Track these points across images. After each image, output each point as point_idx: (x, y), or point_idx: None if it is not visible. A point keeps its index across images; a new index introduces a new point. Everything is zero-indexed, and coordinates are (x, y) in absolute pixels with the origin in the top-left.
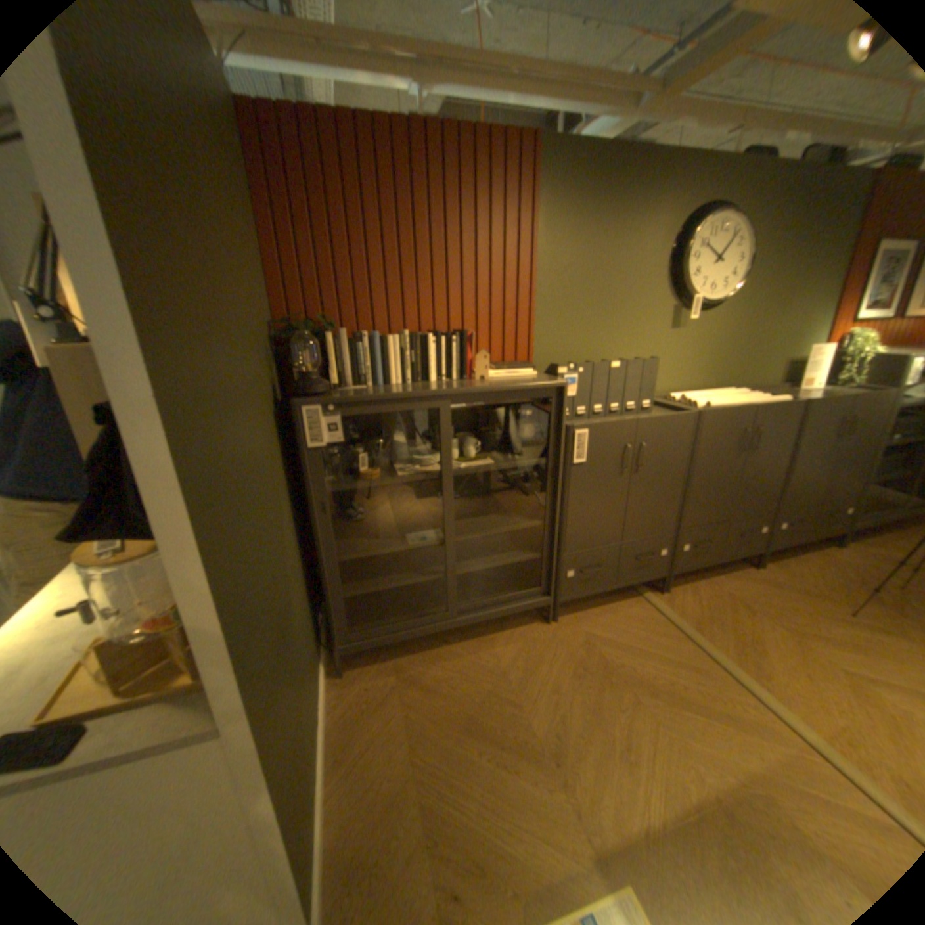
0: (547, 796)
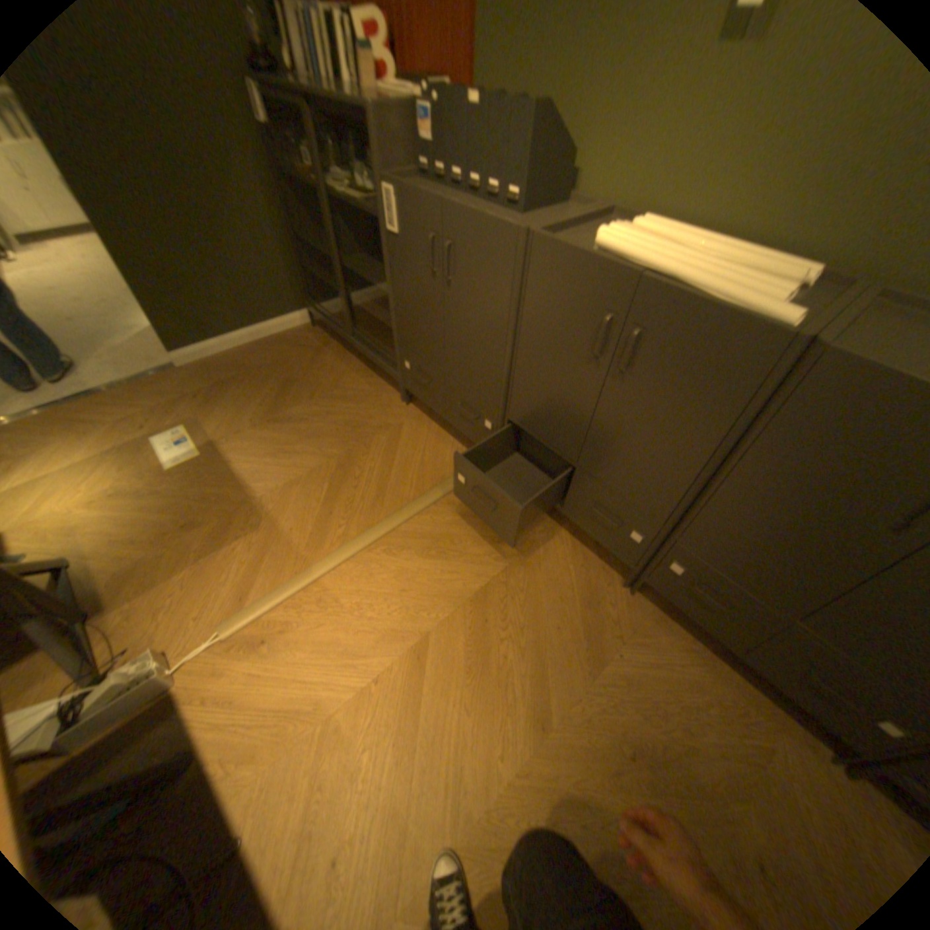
0: (249, 419)
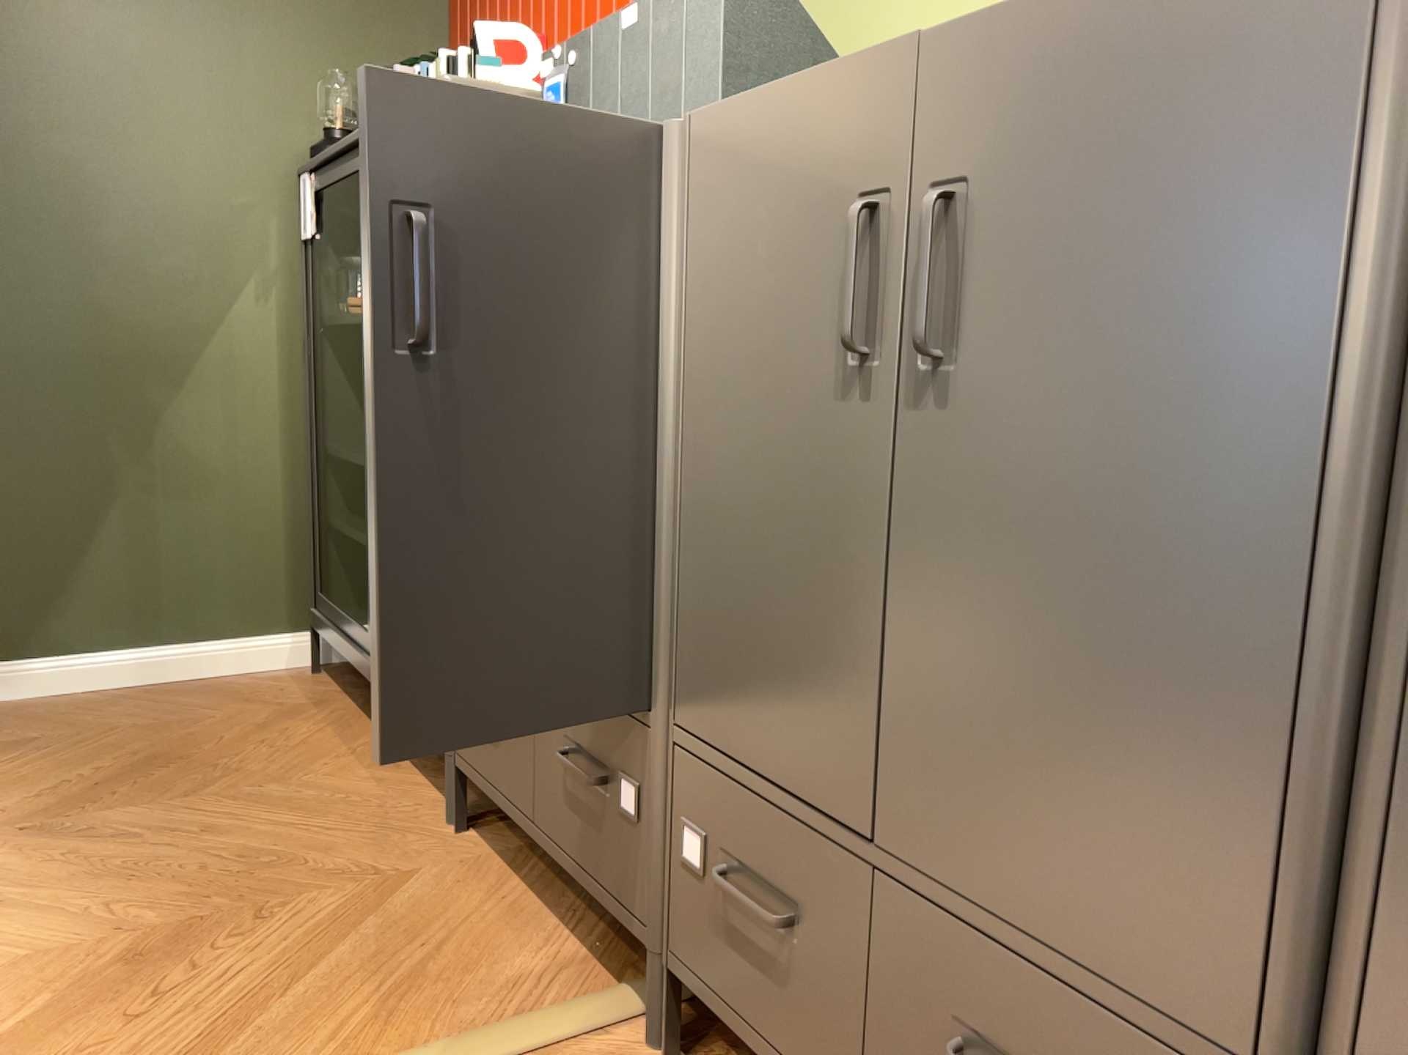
0: None
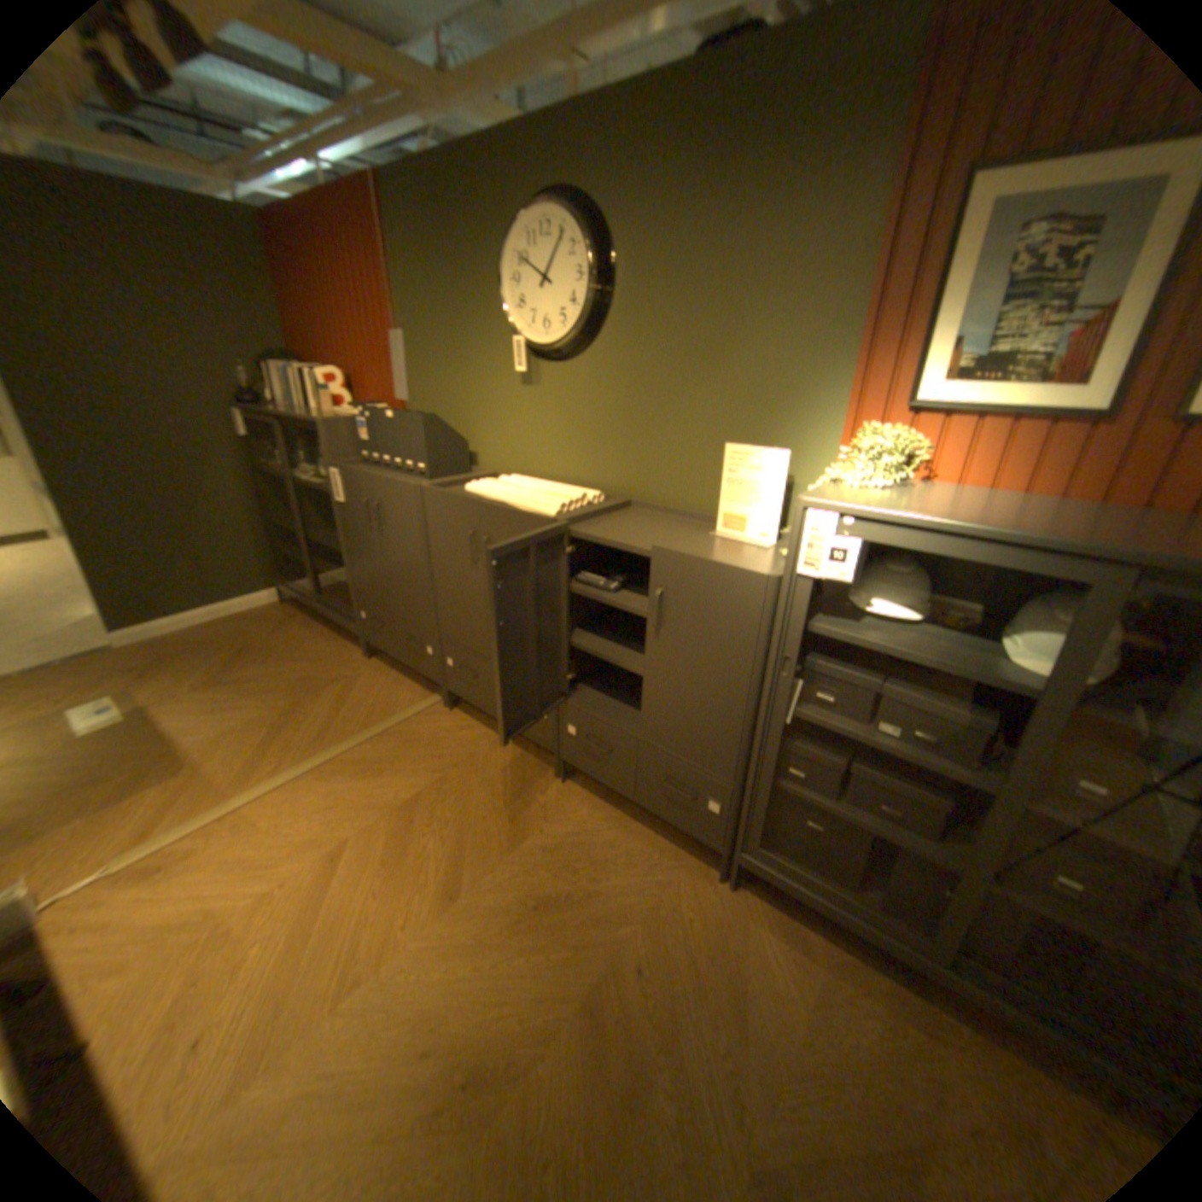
0: (188, 686)
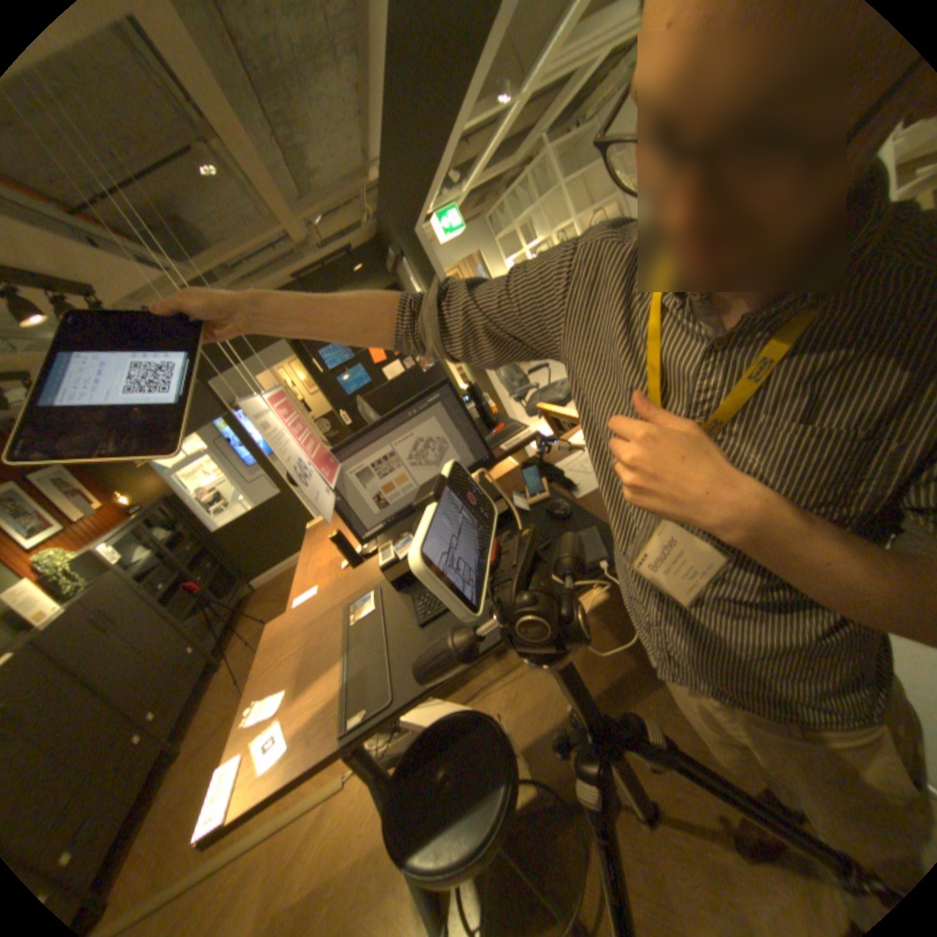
0: None
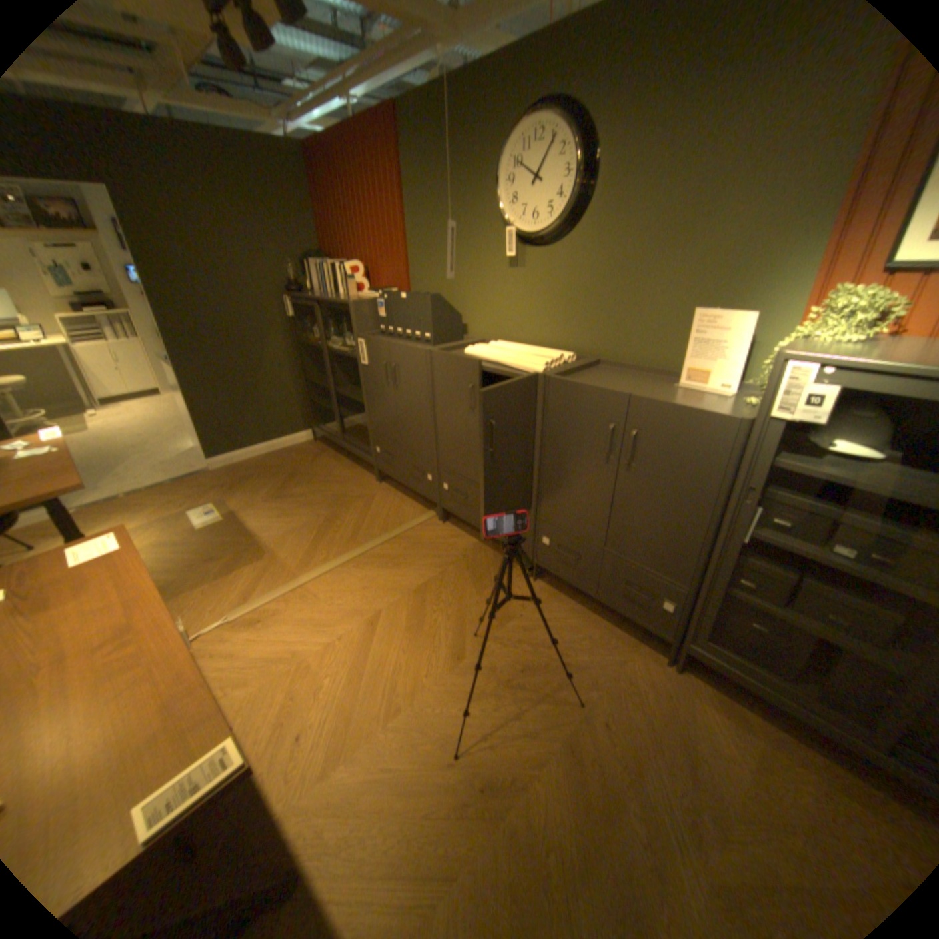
0: (262, 498)
